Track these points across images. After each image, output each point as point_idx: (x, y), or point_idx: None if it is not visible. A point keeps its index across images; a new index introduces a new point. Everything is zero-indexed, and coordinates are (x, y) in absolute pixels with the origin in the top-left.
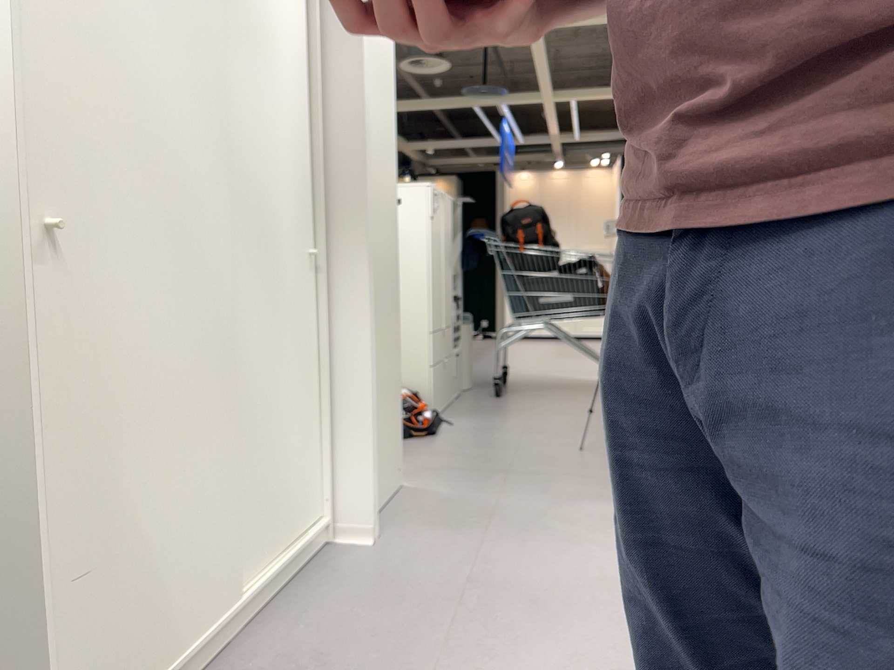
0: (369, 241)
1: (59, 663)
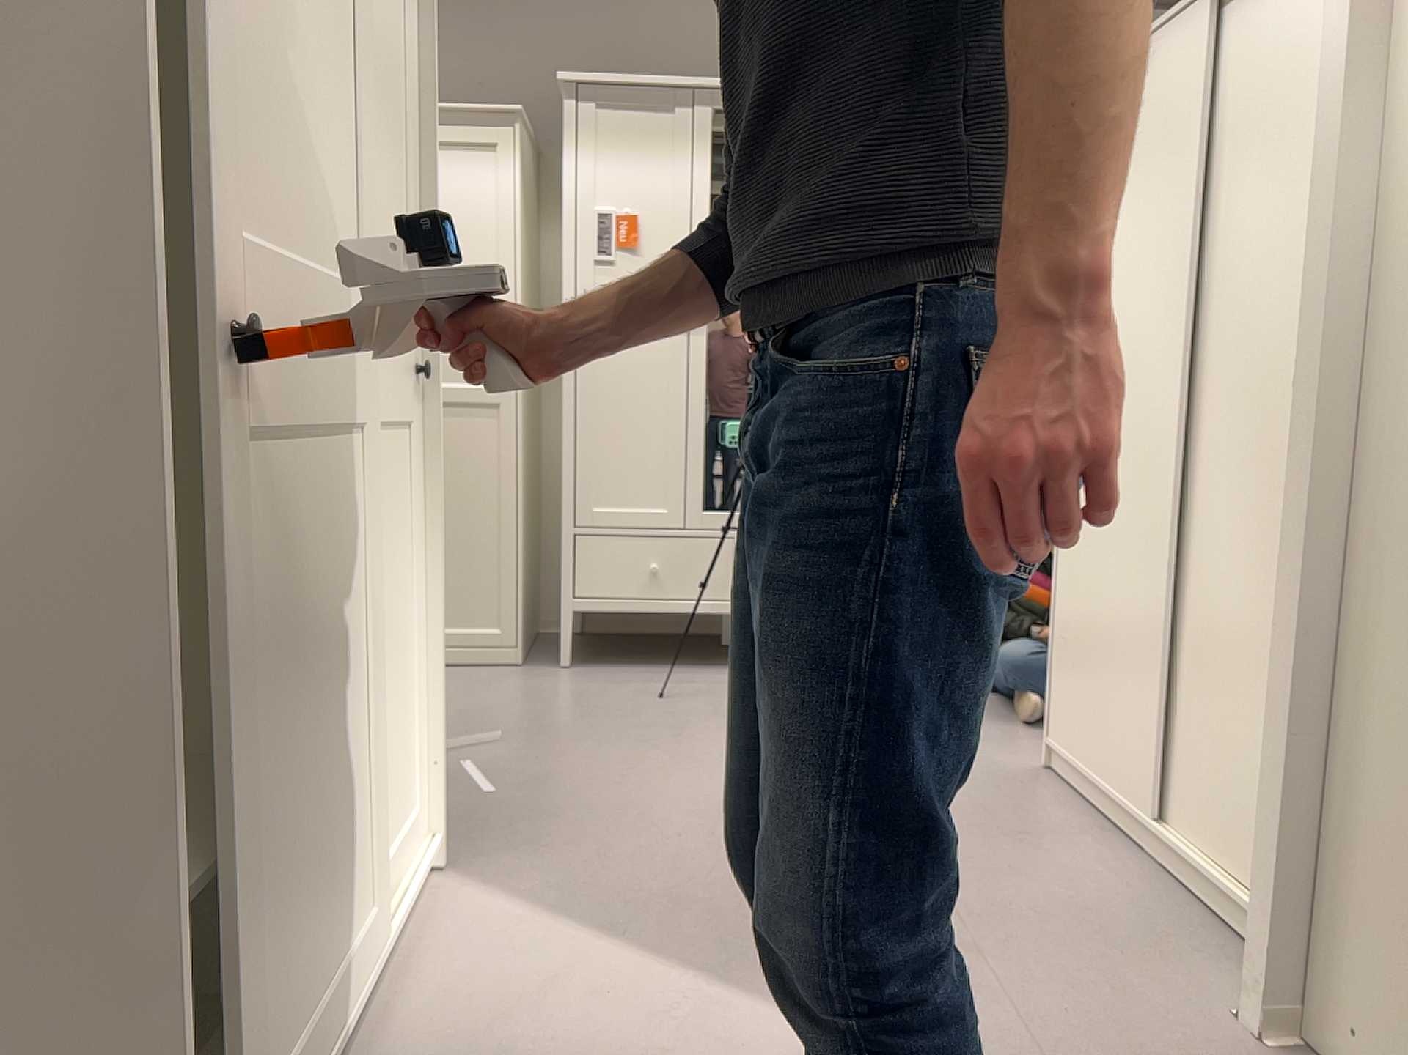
0: (1308, 402)
1: (1054, 677)
